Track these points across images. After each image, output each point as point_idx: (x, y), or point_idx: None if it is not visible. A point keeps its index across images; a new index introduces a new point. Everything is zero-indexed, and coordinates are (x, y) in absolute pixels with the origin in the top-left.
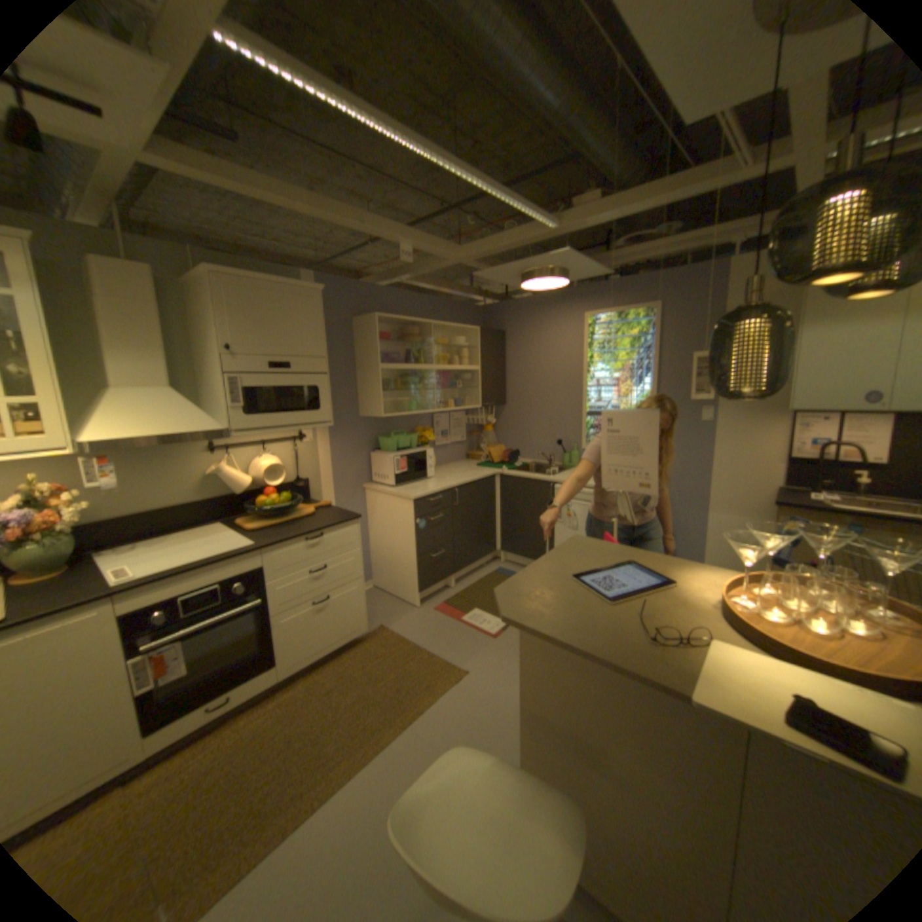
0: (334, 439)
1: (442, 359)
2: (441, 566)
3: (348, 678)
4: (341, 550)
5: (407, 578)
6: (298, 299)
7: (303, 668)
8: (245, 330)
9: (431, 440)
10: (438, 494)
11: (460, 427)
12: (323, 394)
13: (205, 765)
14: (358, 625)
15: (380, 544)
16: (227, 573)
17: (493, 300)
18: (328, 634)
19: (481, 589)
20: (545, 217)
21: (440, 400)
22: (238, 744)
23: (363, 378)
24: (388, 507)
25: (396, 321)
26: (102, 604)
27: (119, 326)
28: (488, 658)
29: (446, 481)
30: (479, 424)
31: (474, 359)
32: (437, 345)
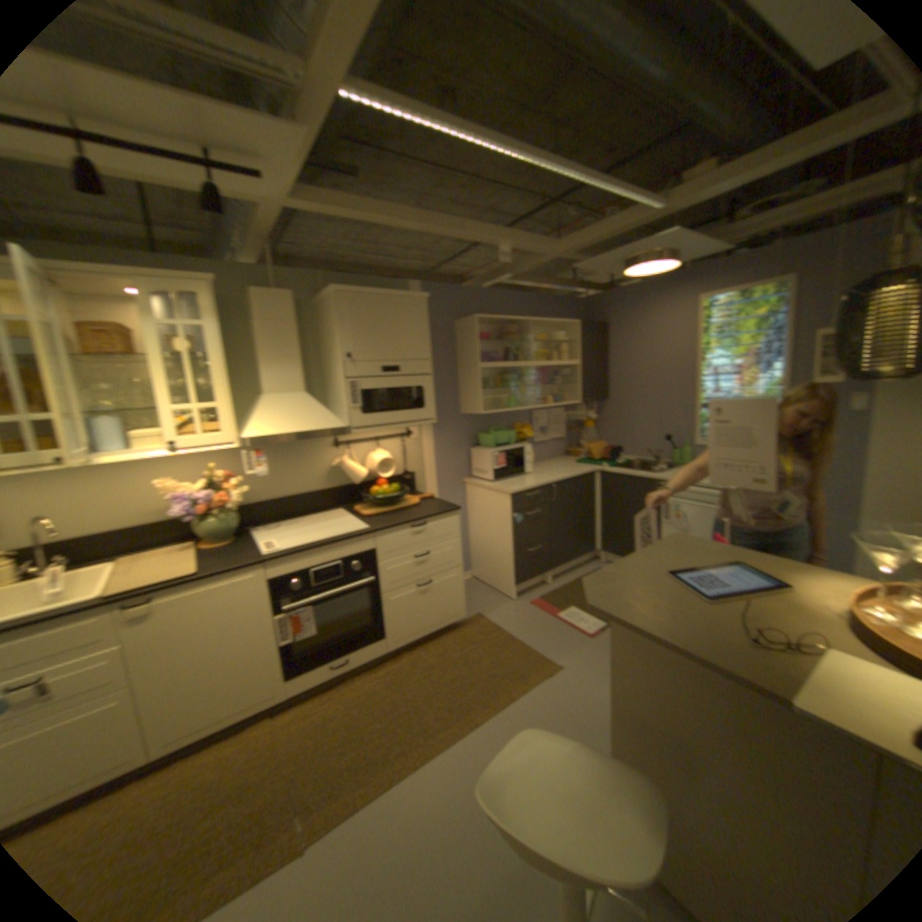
0: (435, 436)
1: (539, 355)
2: (536, 562)
3: (446, 657)
4: (441, 539)
5: (502, 571)
6: (404, 308)
7: (406, 643)
8: (360, 340)
9: (527, 437)
10: (533, 489)
11: (557, 424)
12: (426, 394)
13: (328, 714)
14: (456, 611)
15: (477, 537)
16: (345, 552)
17: (594, 291)
18: (429, 615)
19: (577, 587)
20: (648, 198)
21: (537, 396)
22: (353, 701)
23: (461, 378)
24: (485, 501)
25: (493, 321)
26: (255, 569)
27: (266, 343)
28: (583, 656)
29: (542, 477)
30: (577, 420)
31: (572, 353)
32: (534, 341)
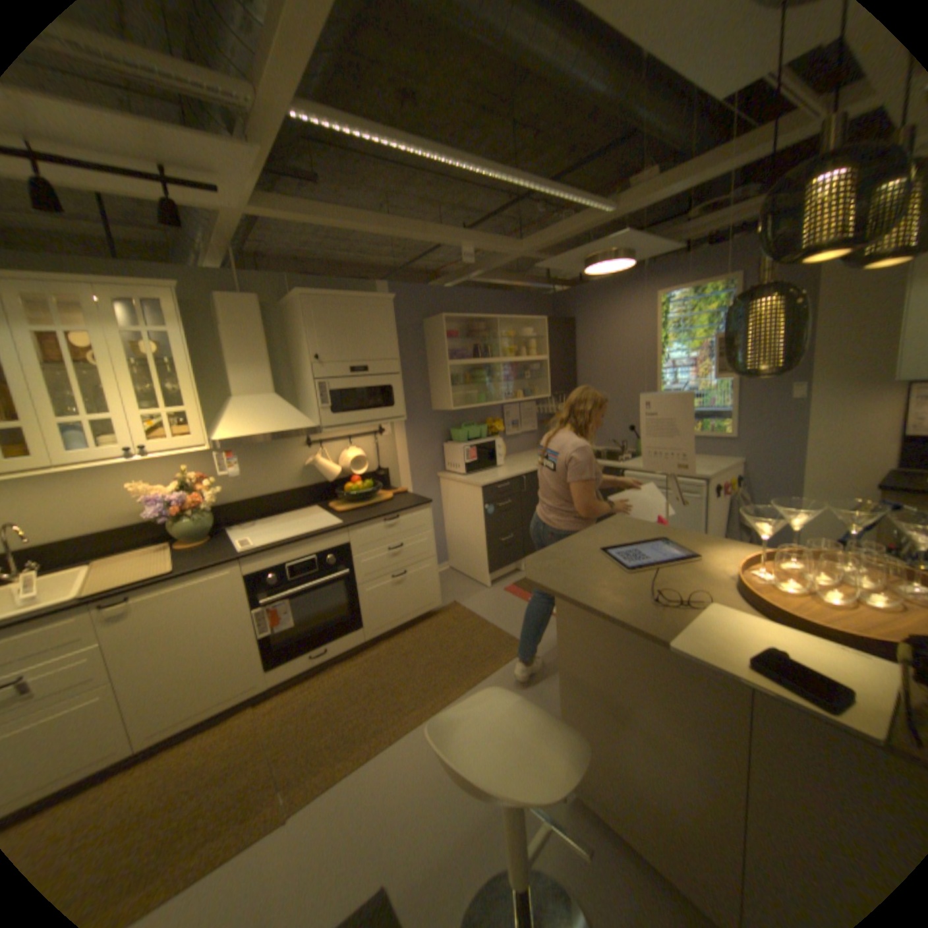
0: (410, 433)
1: (509, 351)
2: (510, 550)
3: (424, 643)
4: (415, 531)
5: (478, 560)
6: (373, 309)
7: (385, 632)
8: (330, 341)
9: (501, 431)
10: (505, 481)
11: (530, 417)
12: (397, 392)
13: (310, 700)
14: (433, 599)
15: (454, 529)
16: (321, 546)
17: (562, 287)
18: (406, 605)
19: None
20: (599, 203)
21: (509, 392)
22: (334, 686)
23: (434, 376)
24: (460, 494)
25: (463, 320)
26: (233, 565)
27: (237, 347)
28: (552, 636)
29: (515, 469)
30: (550, 413)
31: (542, 348)
32: (504, 338)
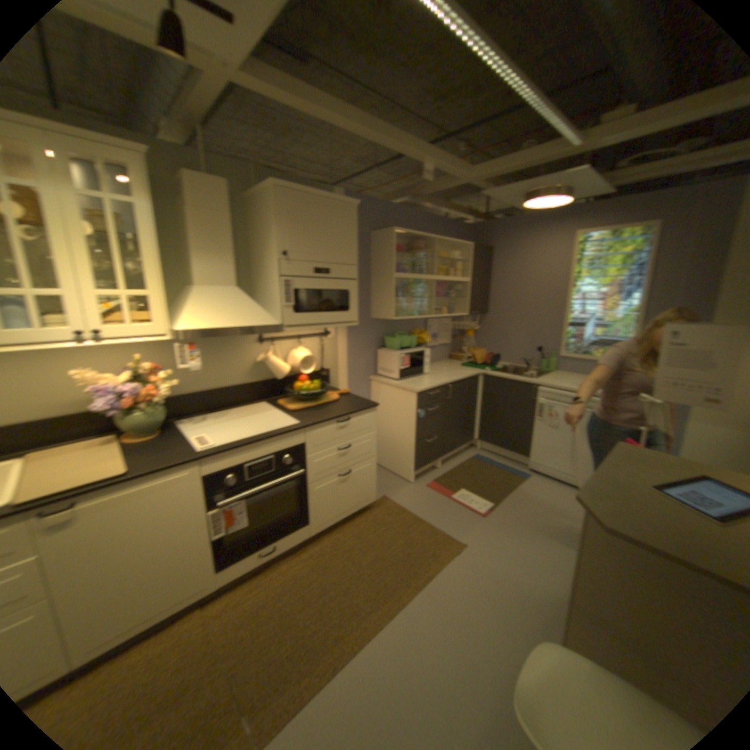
0: (349, 337)
1: (439, 271)
2: (431, 450)
3: (363, 539)
4: (360, 433)
5: (403, 458)
6: (337, 212)
7: (326, 527)
8: (296, 239)
9: (423, 342)
10: (434, 389)
11: (445, 332)
12: (351, 298)
13: (259, 601)
14: (368, 496)
15: (379, 428)
16: (278, 447)
17: (482, 219)
18: (346, 501)
19: (463, 472)
20: (573, 134)
21: (434, 307)
22: (282, 586)
23: (375, 286)
24: (390, 397)
25: (405, 236)
26: (190, 467)
27: (199, 233)
28: (481, 534)
29: (439, 378)
30: (459, 330)
31: (464, 271)
32: (436, 258)
